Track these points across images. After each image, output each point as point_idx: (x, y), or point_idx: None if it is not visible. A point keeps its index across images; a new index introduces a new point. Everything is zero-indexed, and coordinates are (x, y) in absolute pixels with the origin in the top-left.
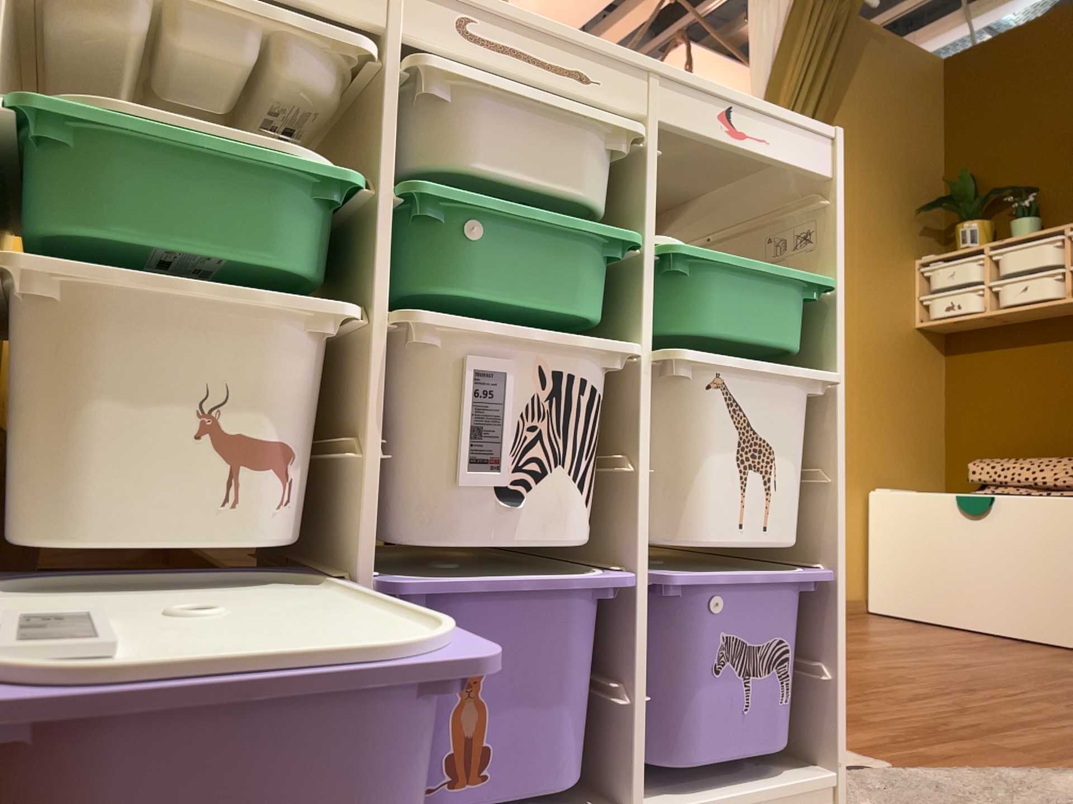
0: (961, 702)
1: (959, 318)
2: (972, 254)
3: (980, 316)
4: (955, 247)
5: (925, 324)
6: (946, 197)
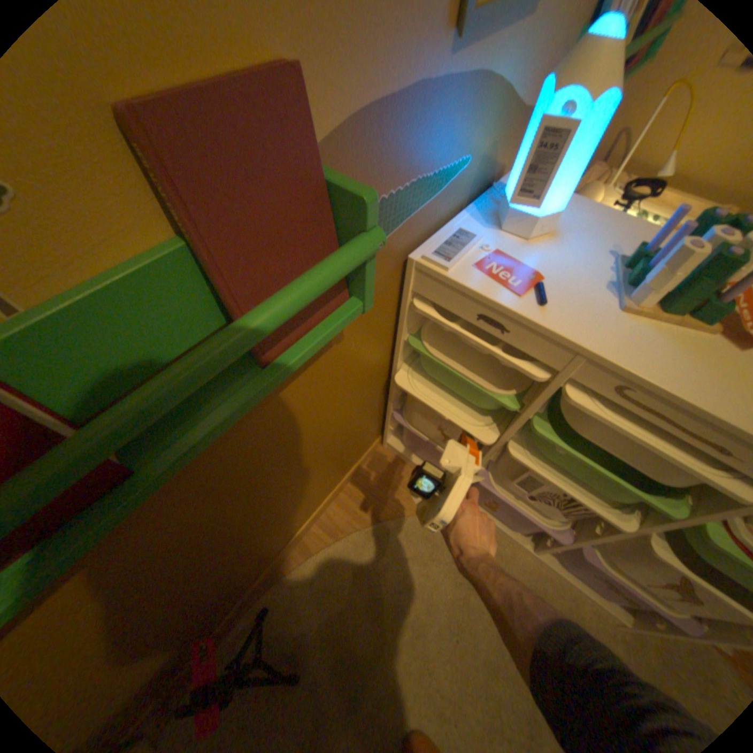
0: None
1: None
2: None
3: None
4: None
5: None
6: None
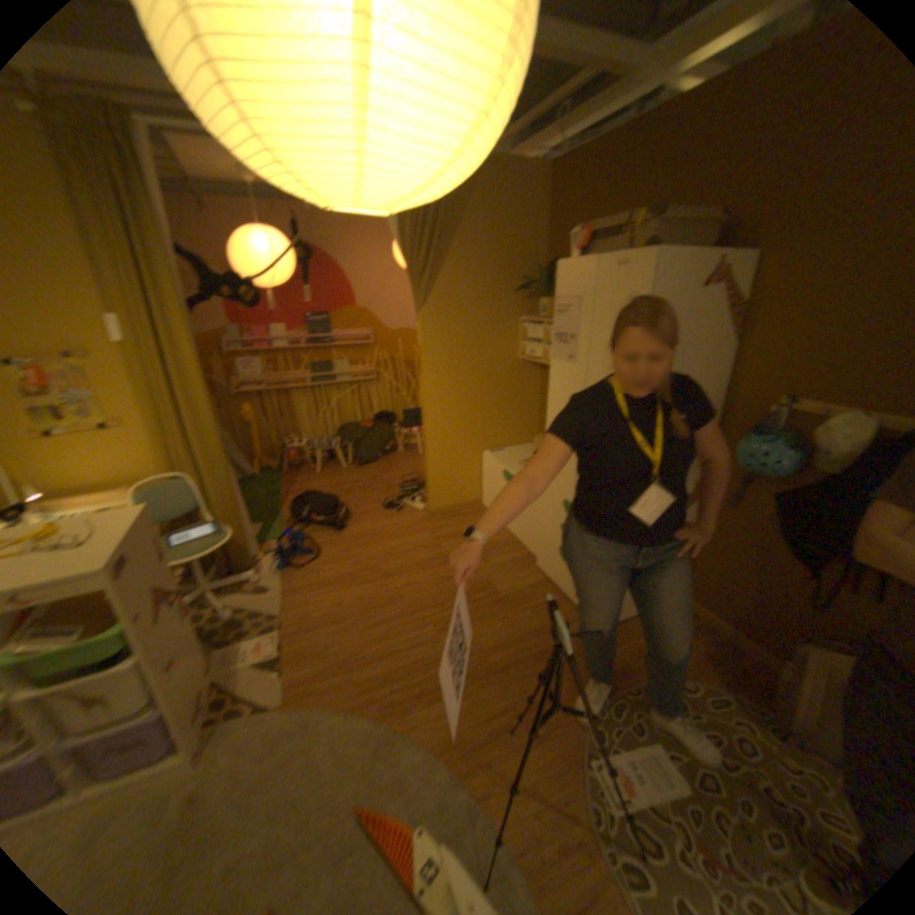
0: (389, 635)
1: (535, 362)
2: (544, 323)
3: (542, 363)
4: (540, 314)
5: (524, 359)
6: (541, 276)
